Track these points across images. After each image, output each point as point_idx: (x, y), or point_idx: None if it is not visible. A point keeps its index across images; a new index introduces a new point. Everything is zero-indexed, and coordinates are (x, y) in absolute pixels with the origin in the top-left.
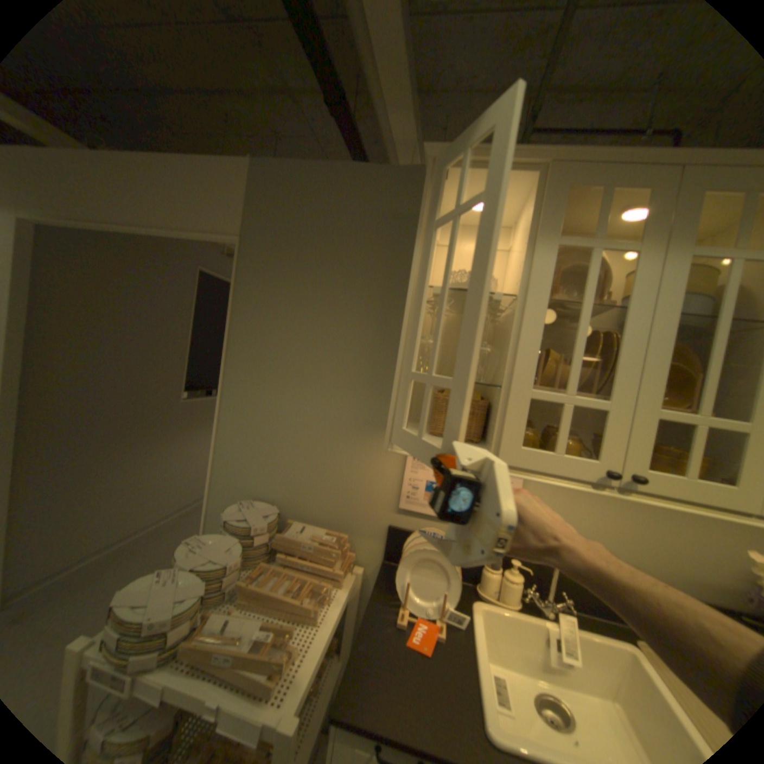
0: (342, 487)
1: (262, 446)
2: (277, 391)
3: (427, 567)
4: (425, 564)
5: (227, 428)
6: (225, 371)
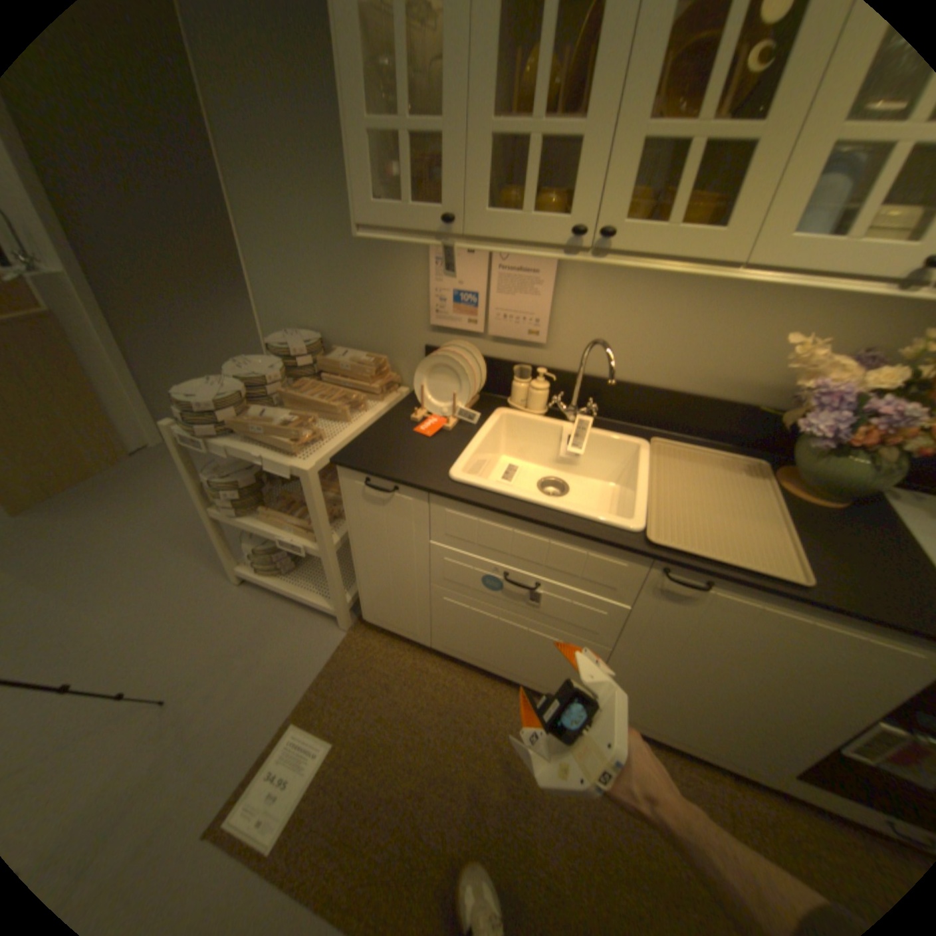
0: (375, 309)
1: (289, 270)
2: (283, 197)
3: (443, 374)
4: (441, 372)
5: (252, 252)
6: (224, 176)
